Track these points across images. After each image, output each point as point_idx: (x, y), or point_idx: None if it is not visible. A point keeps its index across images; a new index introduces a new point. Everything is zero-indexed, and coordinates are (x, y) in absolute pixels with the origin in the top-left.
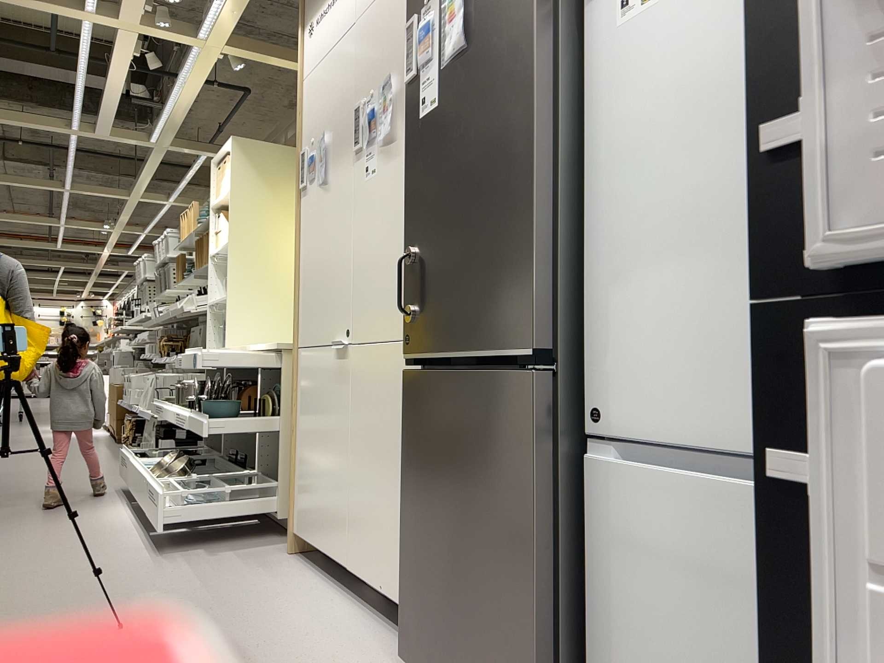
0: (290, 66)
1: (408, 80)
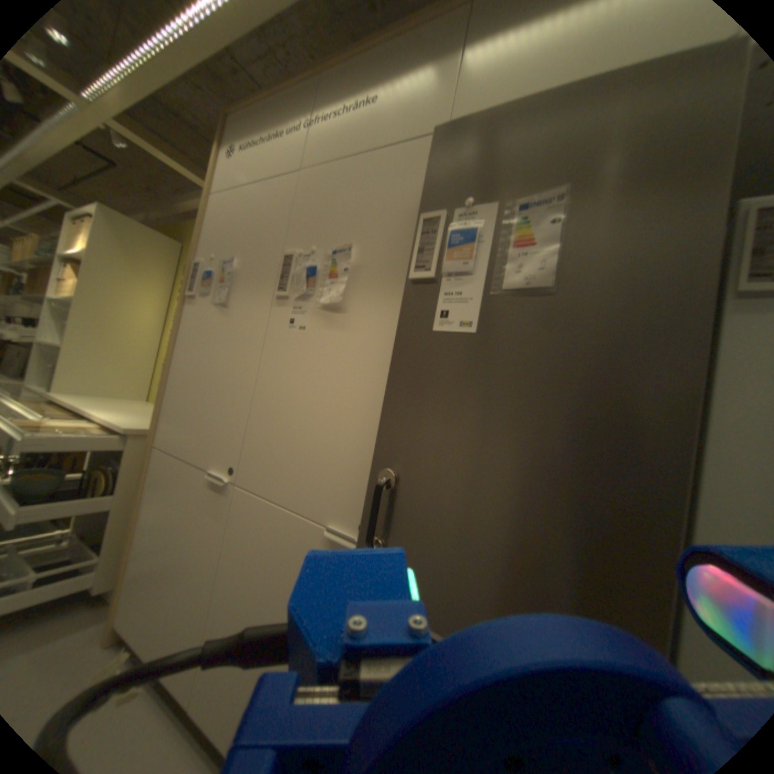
0: (177, 168)
1: (418, 278)
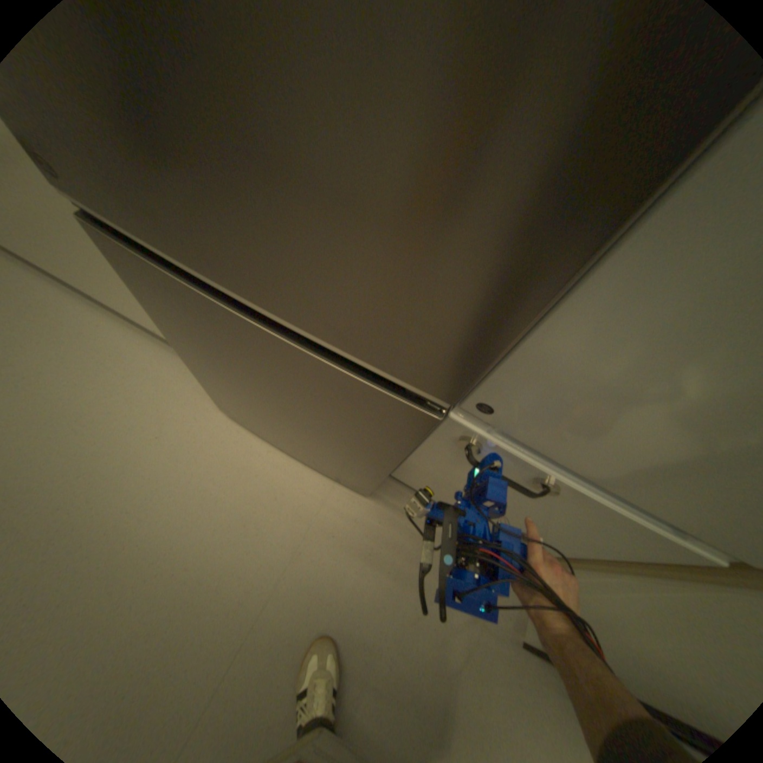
0: None
1: None
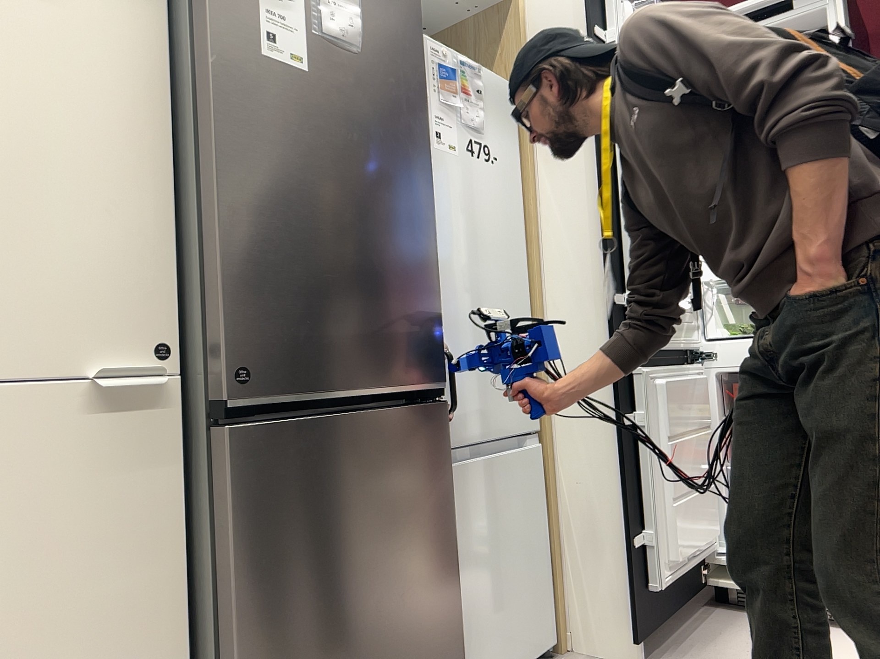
0: None
1: None
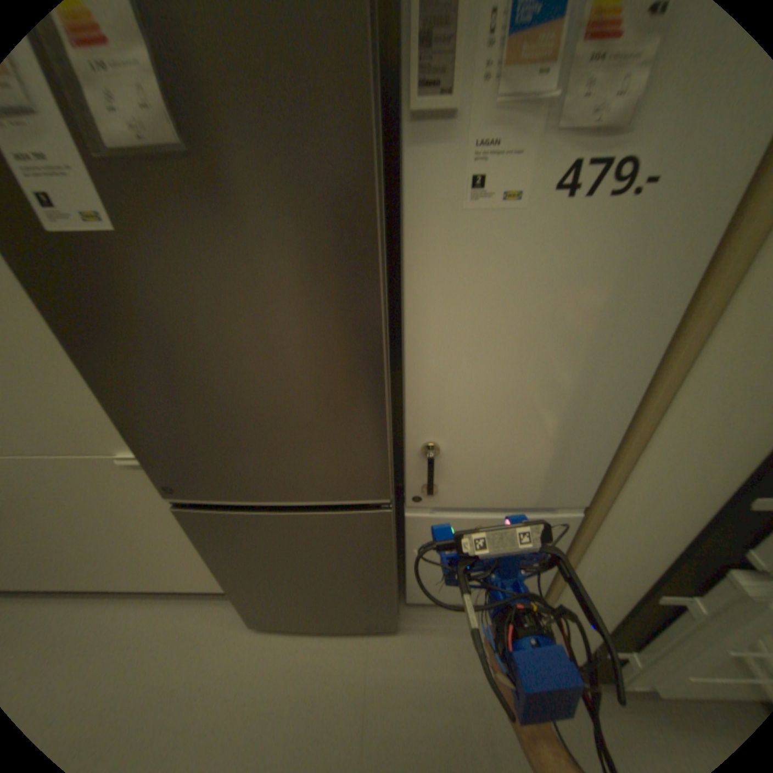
0: None
1: None
